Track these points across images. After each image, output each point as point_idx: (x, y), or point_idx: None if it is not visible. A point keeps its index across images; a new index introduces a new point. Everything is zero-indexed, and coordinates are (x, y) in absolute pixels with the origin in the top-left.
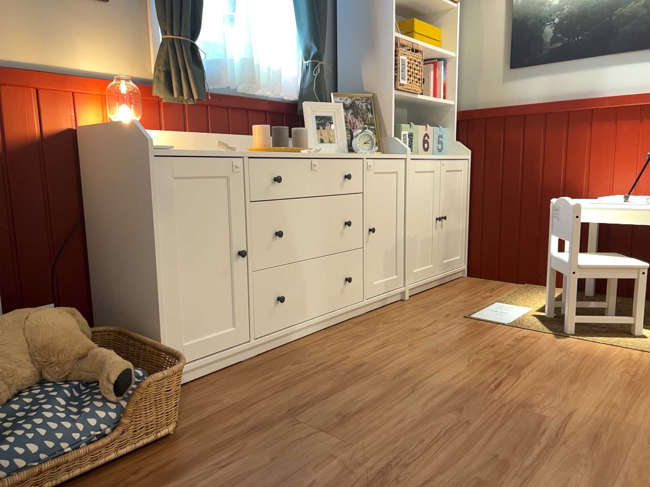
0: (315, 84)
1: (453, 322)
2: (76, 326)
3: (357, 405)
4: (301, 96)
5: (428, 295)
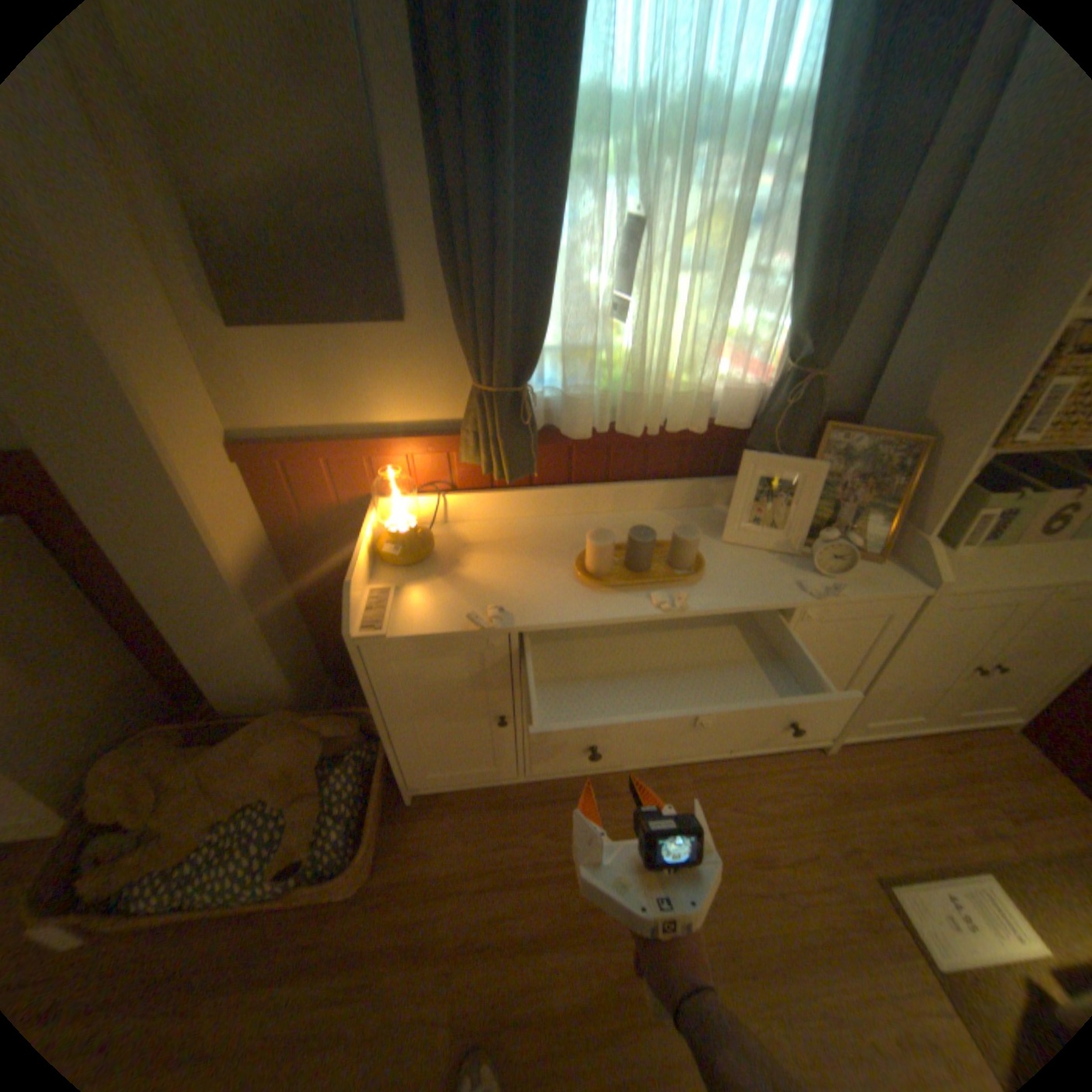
0: (787, 416)
1: (847, 883)
2: (312, 751)
3: (528, 1007)
4: (760, 423)
5: (881, 760)
